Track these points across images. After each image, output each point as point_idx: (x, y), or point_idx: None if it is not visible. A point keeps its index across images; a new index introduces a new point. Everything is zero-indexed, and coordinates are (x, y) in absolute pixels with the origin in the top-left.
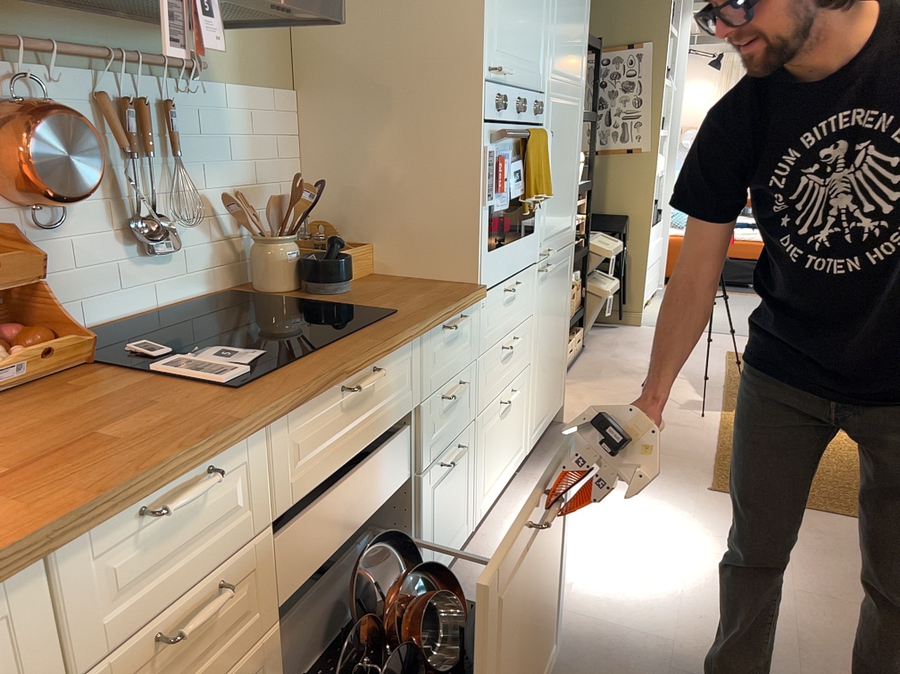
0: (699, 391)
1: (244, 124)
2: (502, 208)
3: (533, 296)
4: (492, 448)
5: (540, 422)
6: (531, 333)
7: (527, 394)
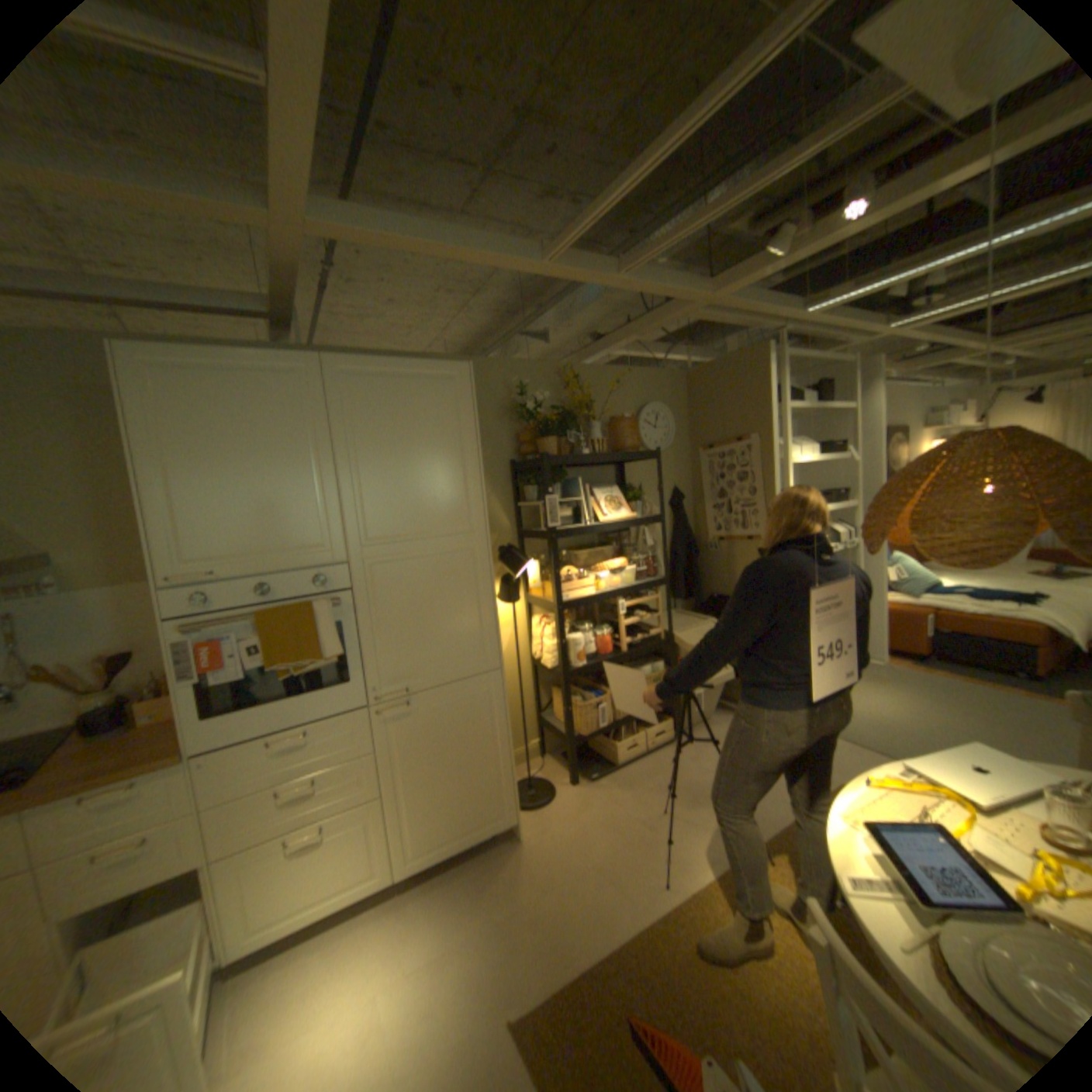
0: (718, 846)
1: (106, 611)
2: (225, 681)
3: (363, 738)
4: (264, 887)
5: (430, 849)
6: (368, 772)
7: (375, 828)
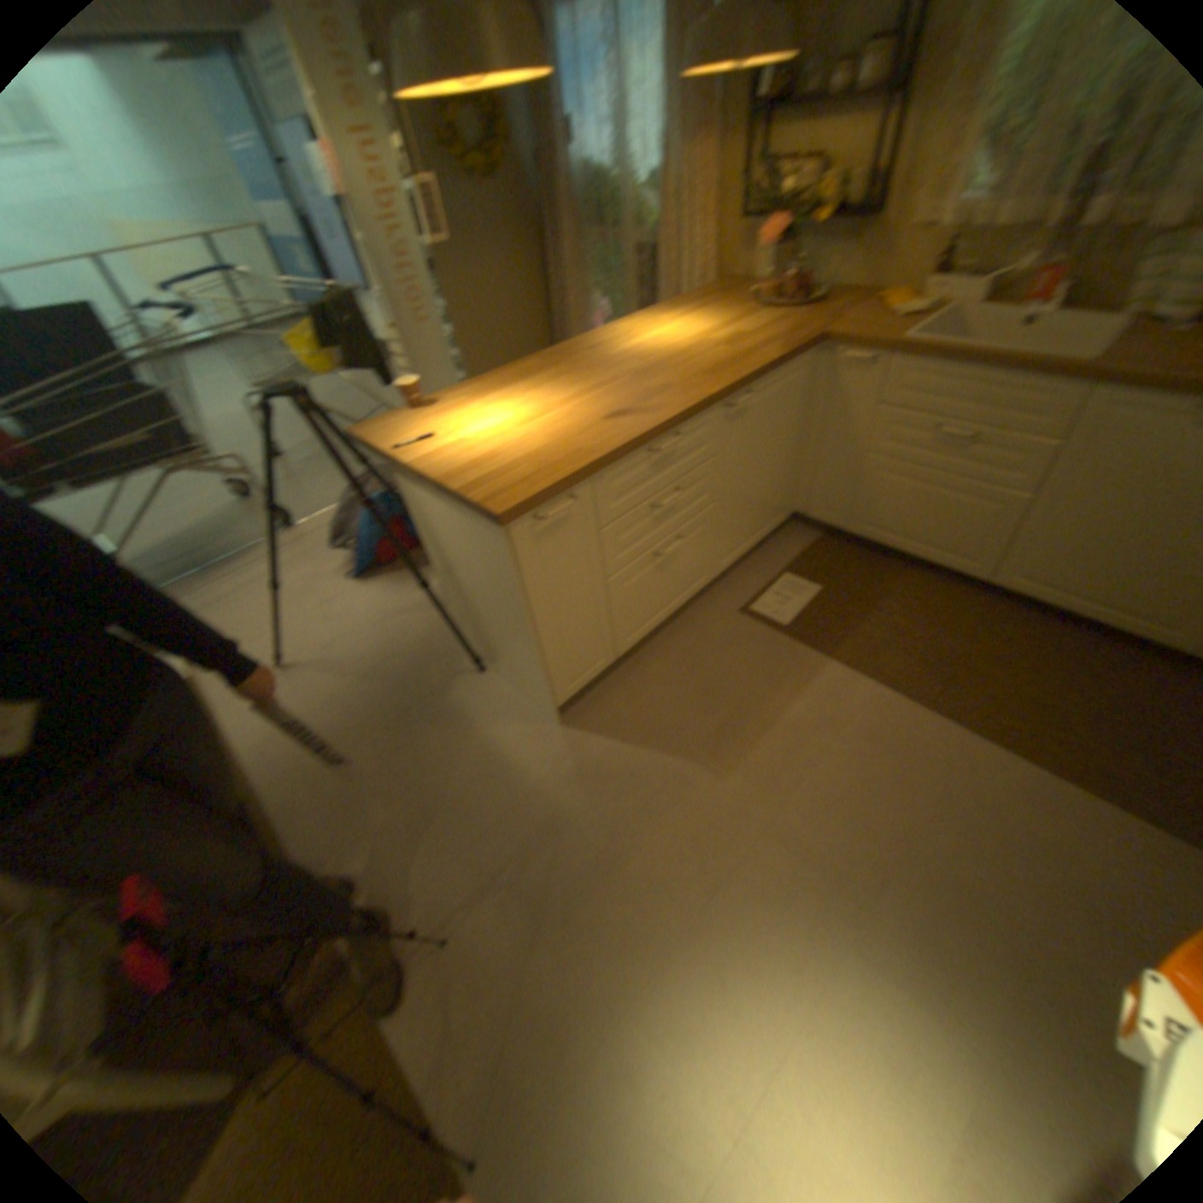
0: None
1: None
2: None
3: None
4: None
5: None
6: None
7: None
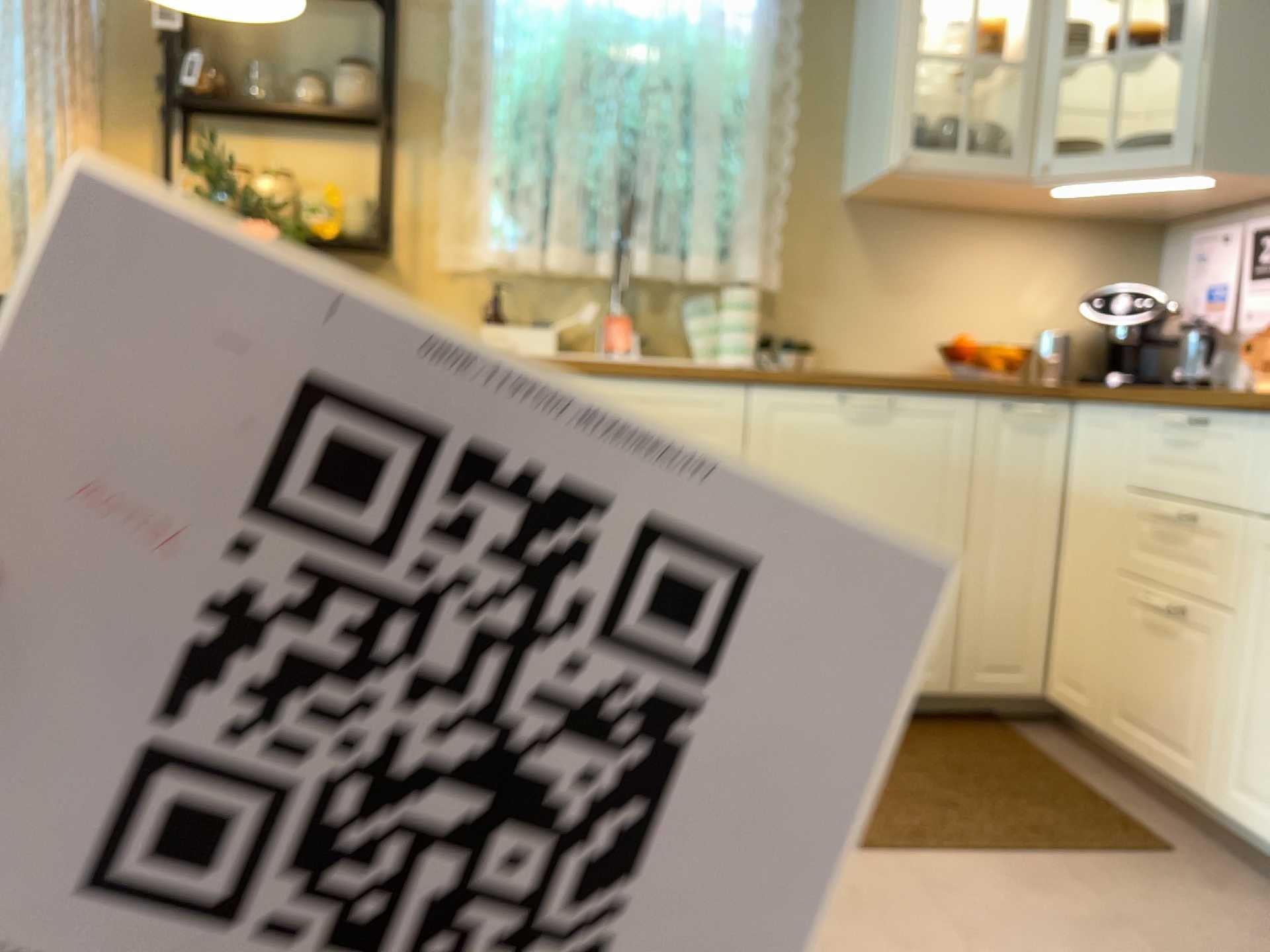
0: None
1: None
2: None
3: None
4: None
5: None
6: None
7: None
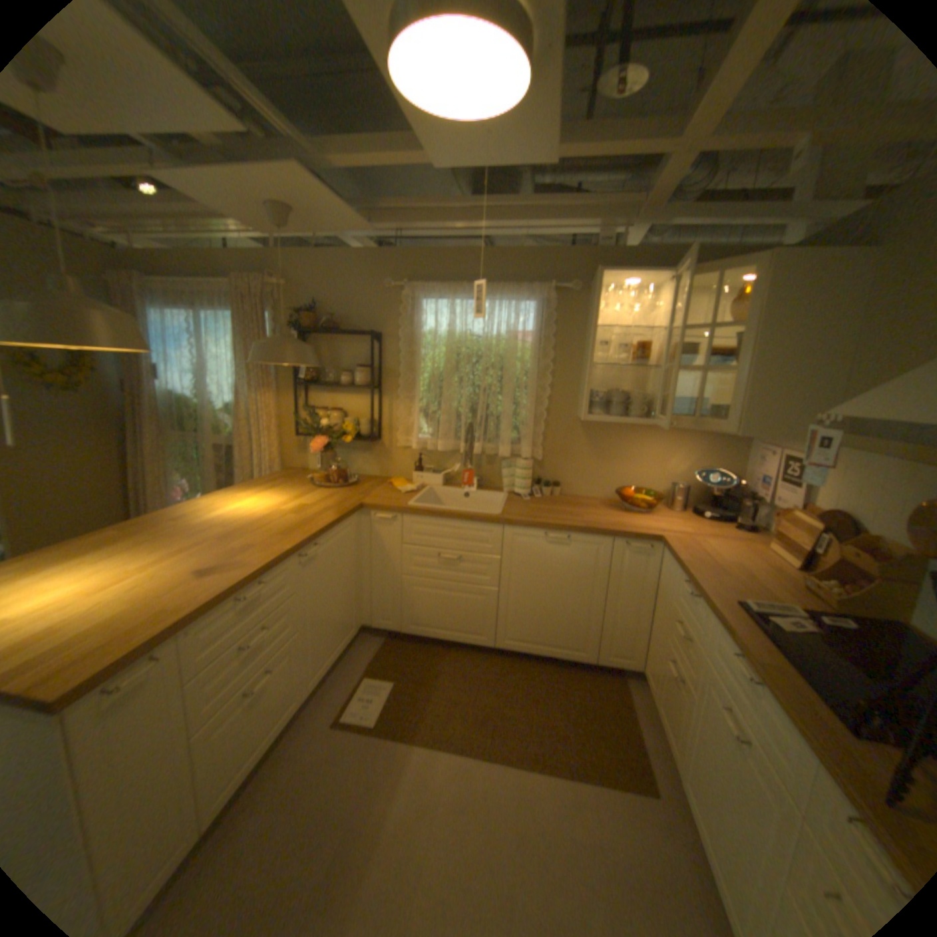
0: None
1: None
2: None
3: None
4: None
5: None
6: None
7: None
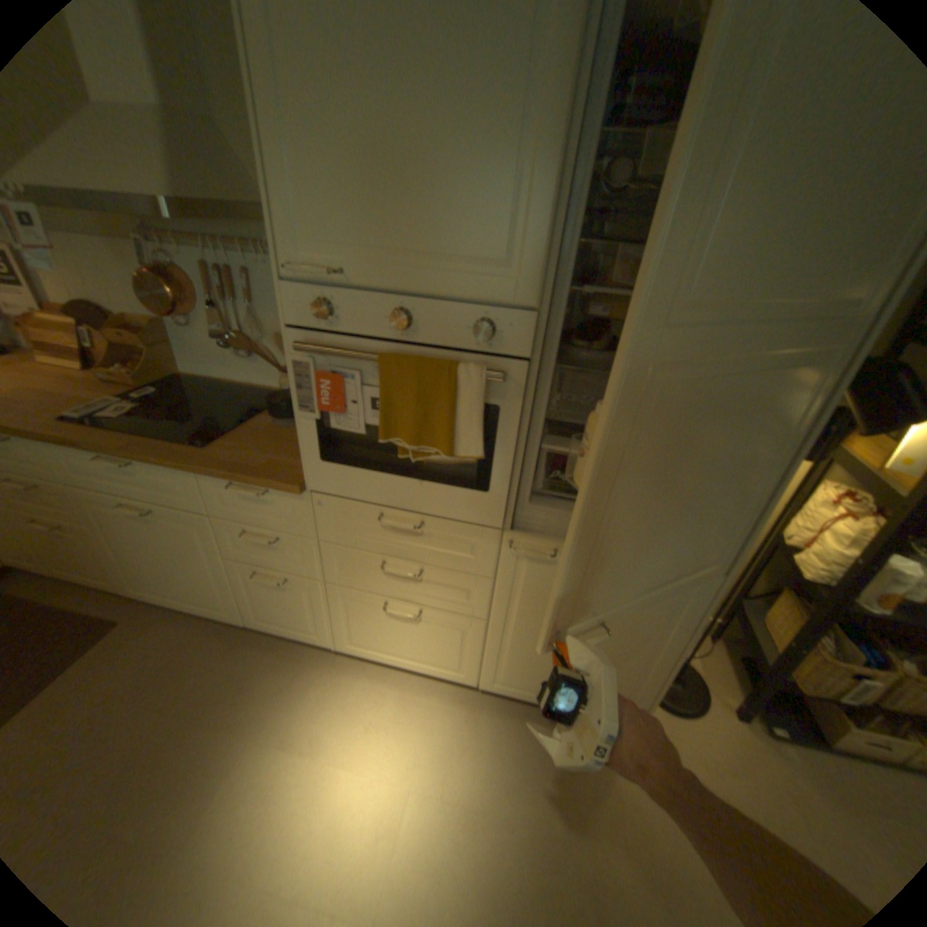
0: None
1: None
2: (345, 428)
3: (486, 559)
4: (366, 624)
5: (525, 689)
6: (481, 593)
7: (474, 641)
